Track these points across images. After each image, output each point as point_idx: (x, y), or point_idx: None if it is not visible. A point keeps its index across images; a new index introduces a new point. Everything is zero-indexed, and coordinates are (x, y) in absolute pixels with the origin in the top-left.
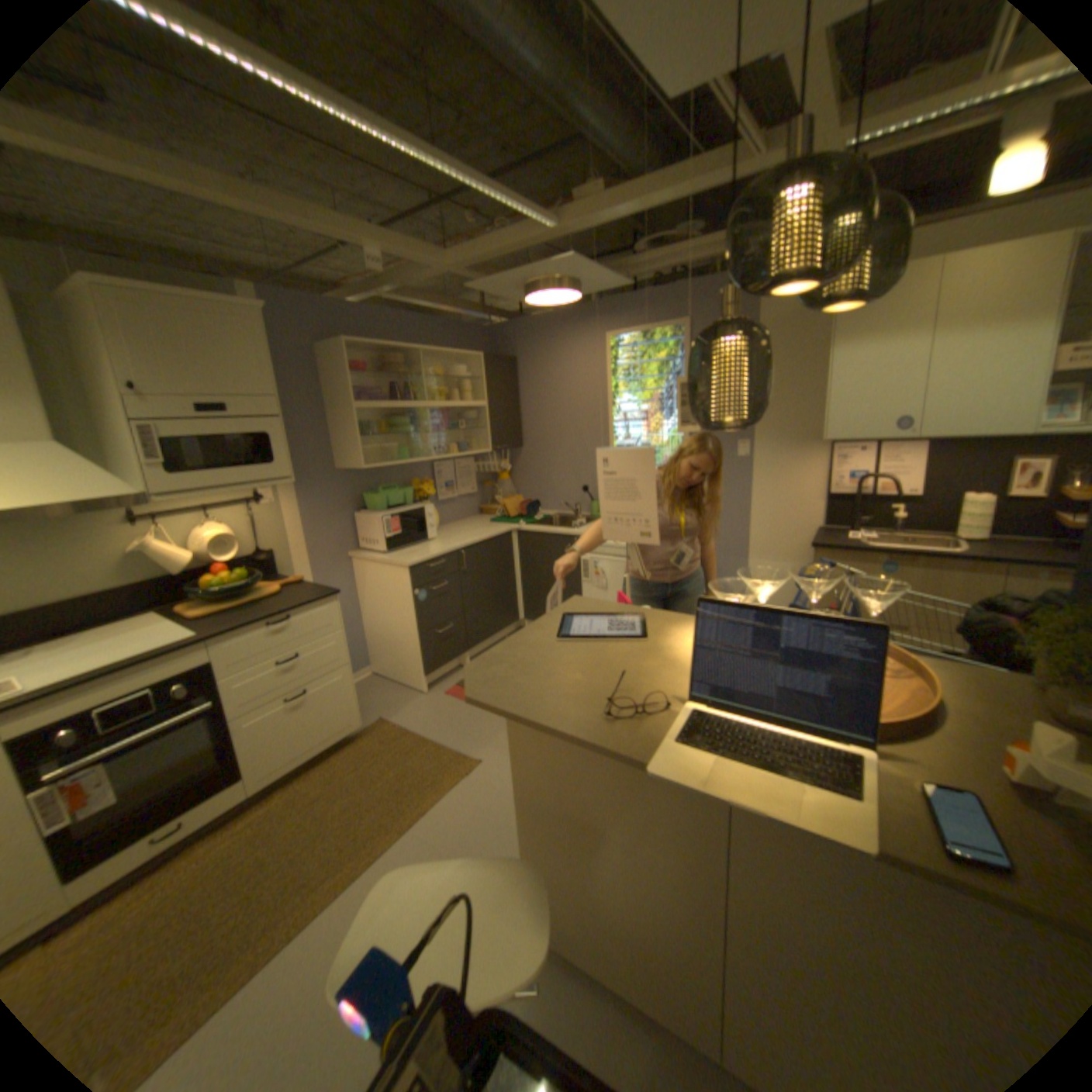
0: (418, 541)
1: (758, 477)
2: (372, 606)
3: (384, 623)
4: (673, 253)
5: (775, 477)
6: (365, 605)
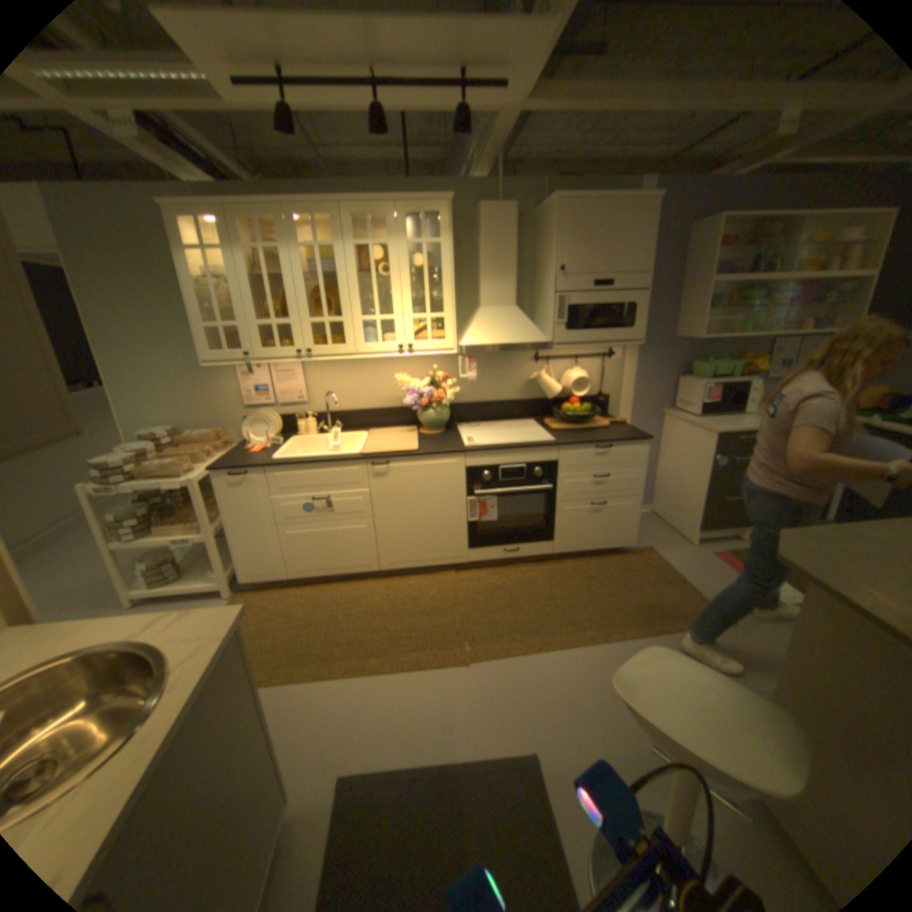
0: (735, 410)
1: None
2: (670, 457)
3: (677, 473)
4: None
5: None
6: (665, 454)
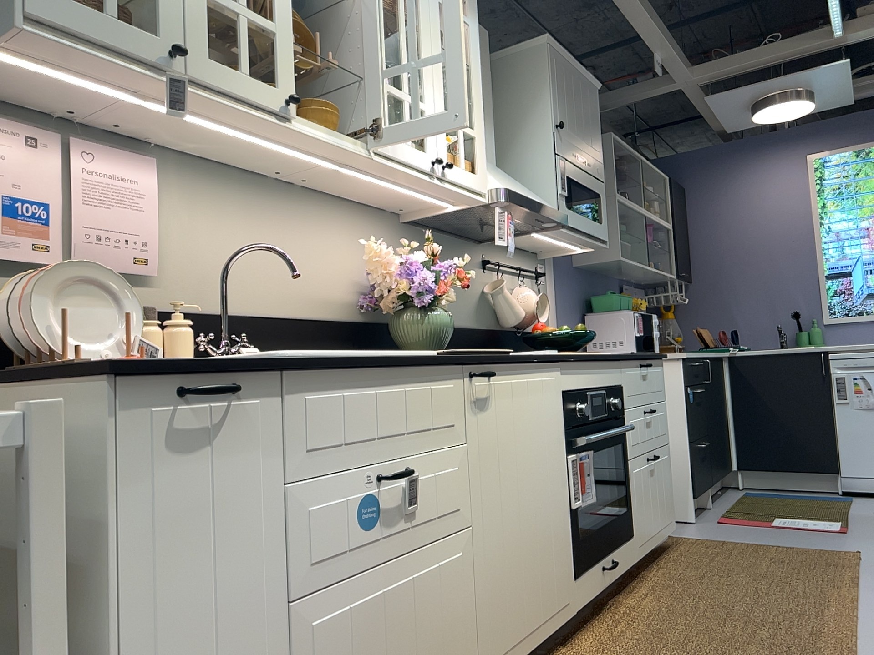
0: (651, 347)
1: None
2: None
3: None
4: None
5: None
6: None
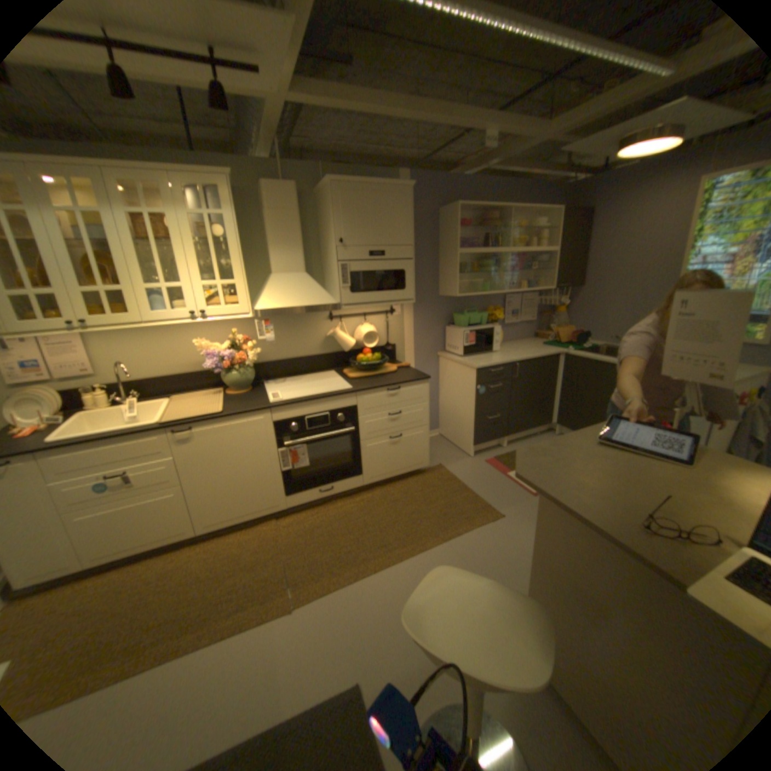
0: (485, 350)
1: None
2: (447, 390)
3: (453, 403)
4: None
5: None
6: (443, 388)
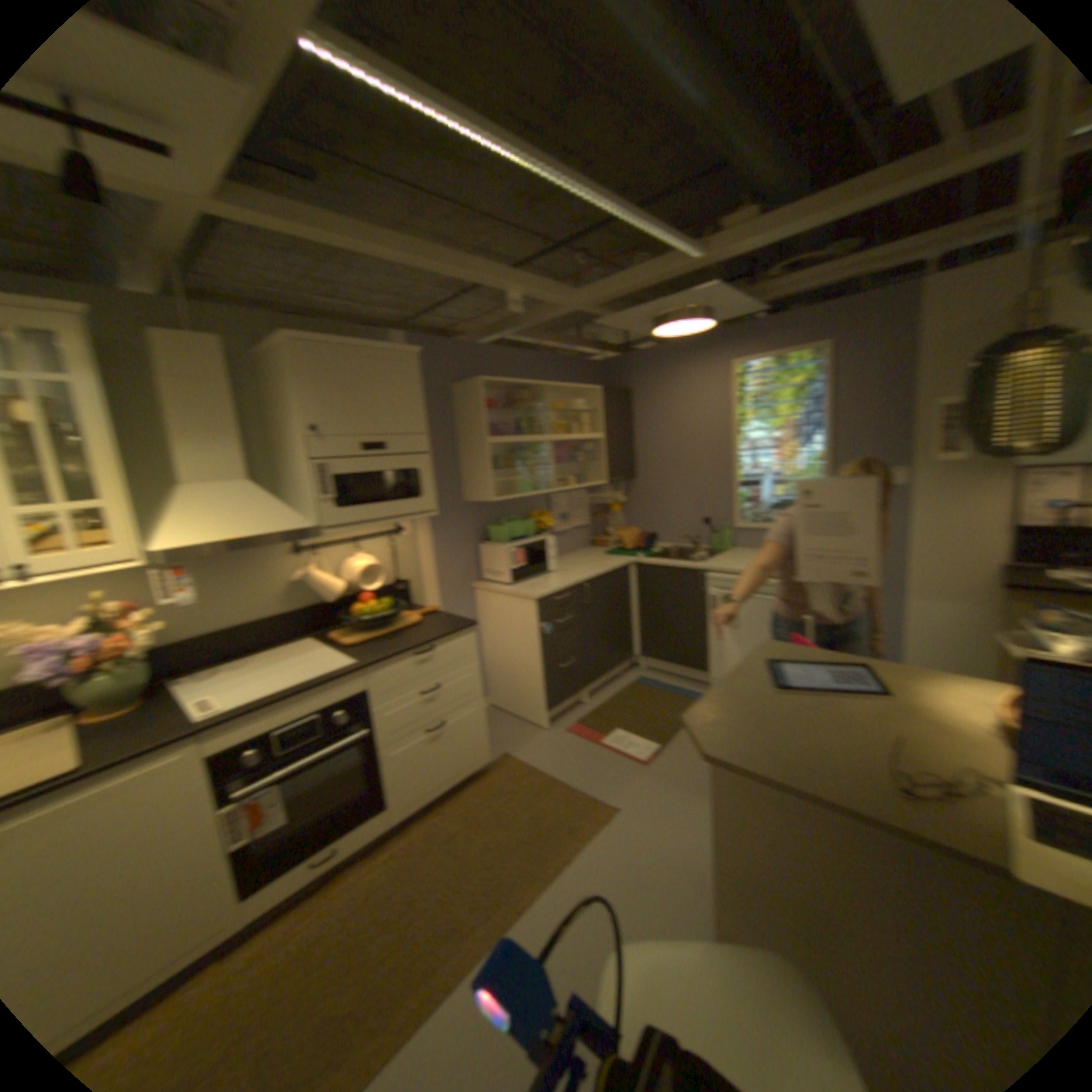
0: (542, 572)
1: (920, 506)
2: (496, 637)
3: (507, 654)
4: (819, 272)
5: (943, 506)
6: (489, 635)
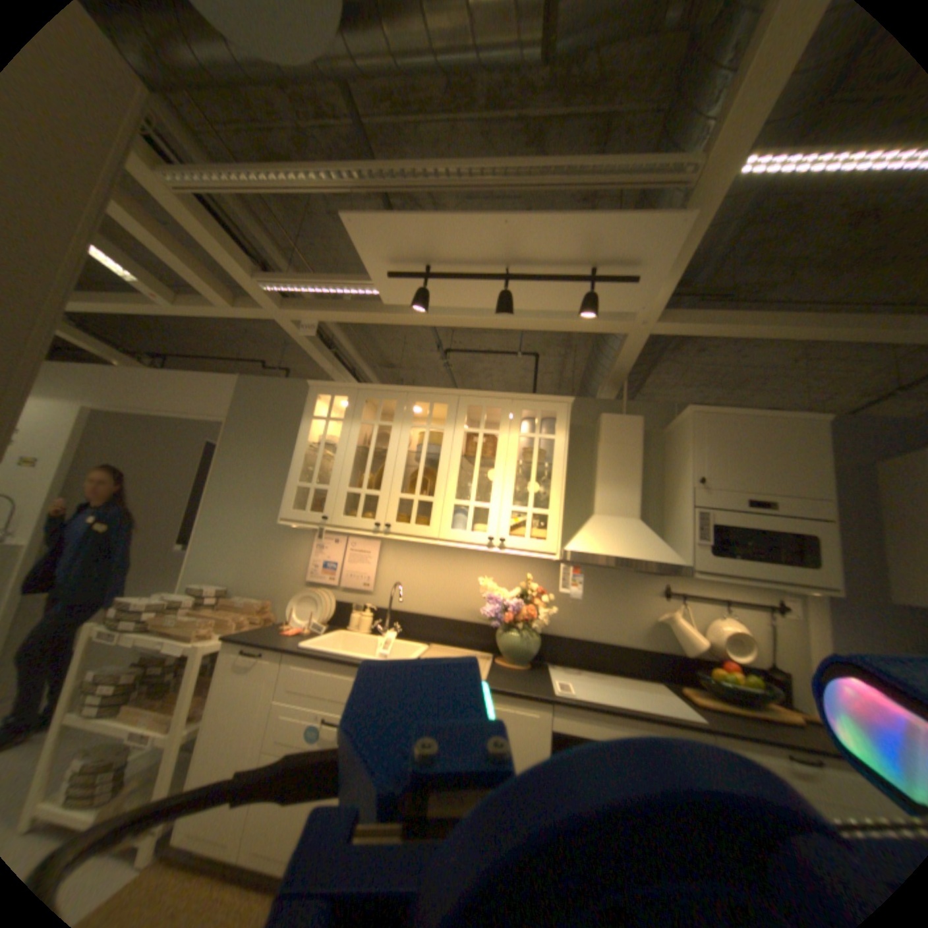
0: None
1: None
2: None
3: None
4: None
5: None
6: None
